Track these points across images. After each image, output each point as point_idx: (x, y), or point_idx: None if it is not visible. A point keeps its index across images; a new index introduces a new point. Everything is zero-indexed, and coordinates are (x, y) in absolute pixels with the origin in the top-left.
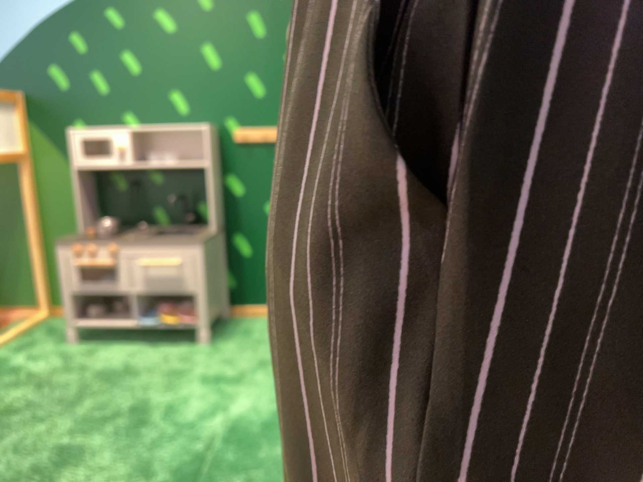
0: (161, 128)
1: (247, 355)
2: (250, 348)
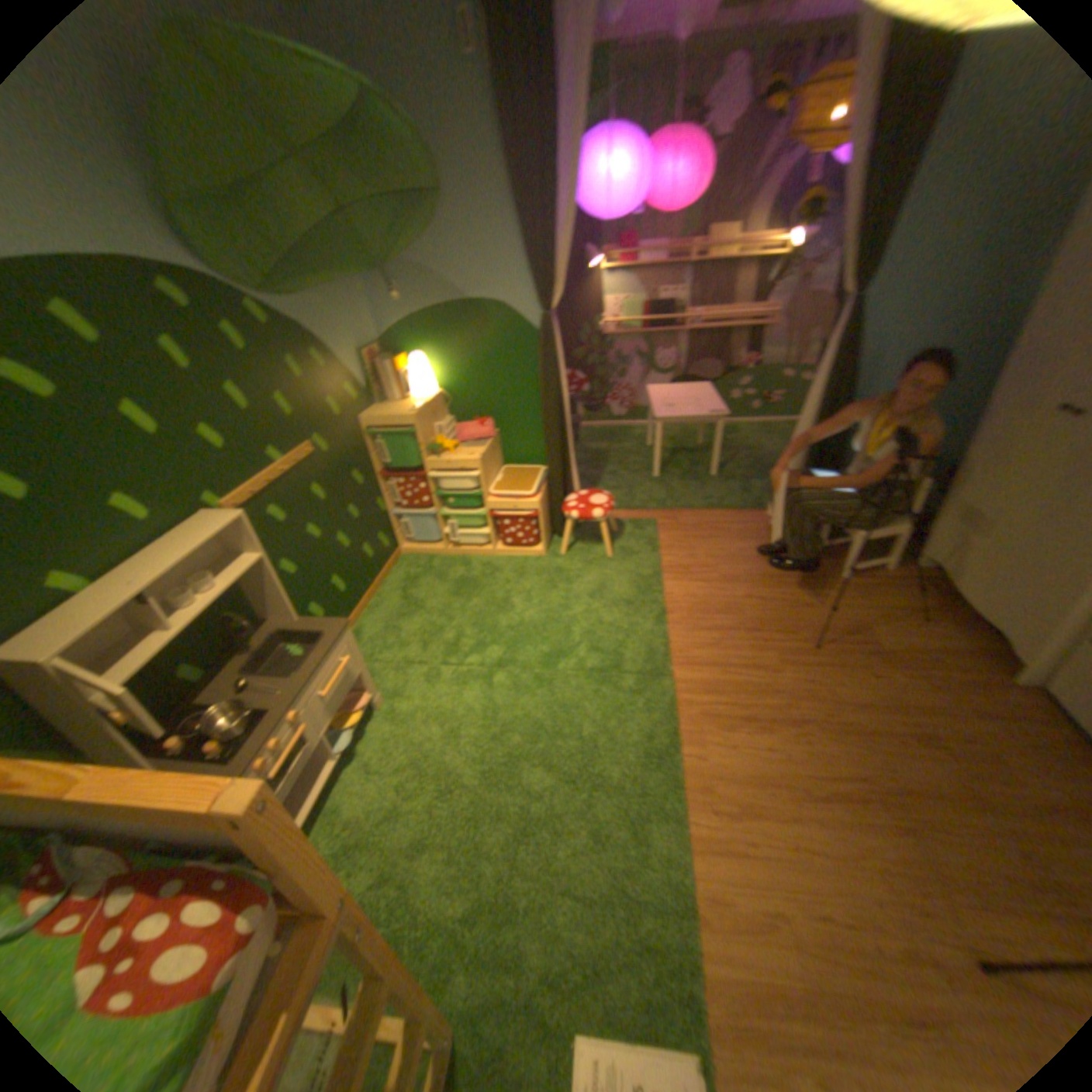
0: (142, 558)
1: (413, 673)
2: (398, 672)
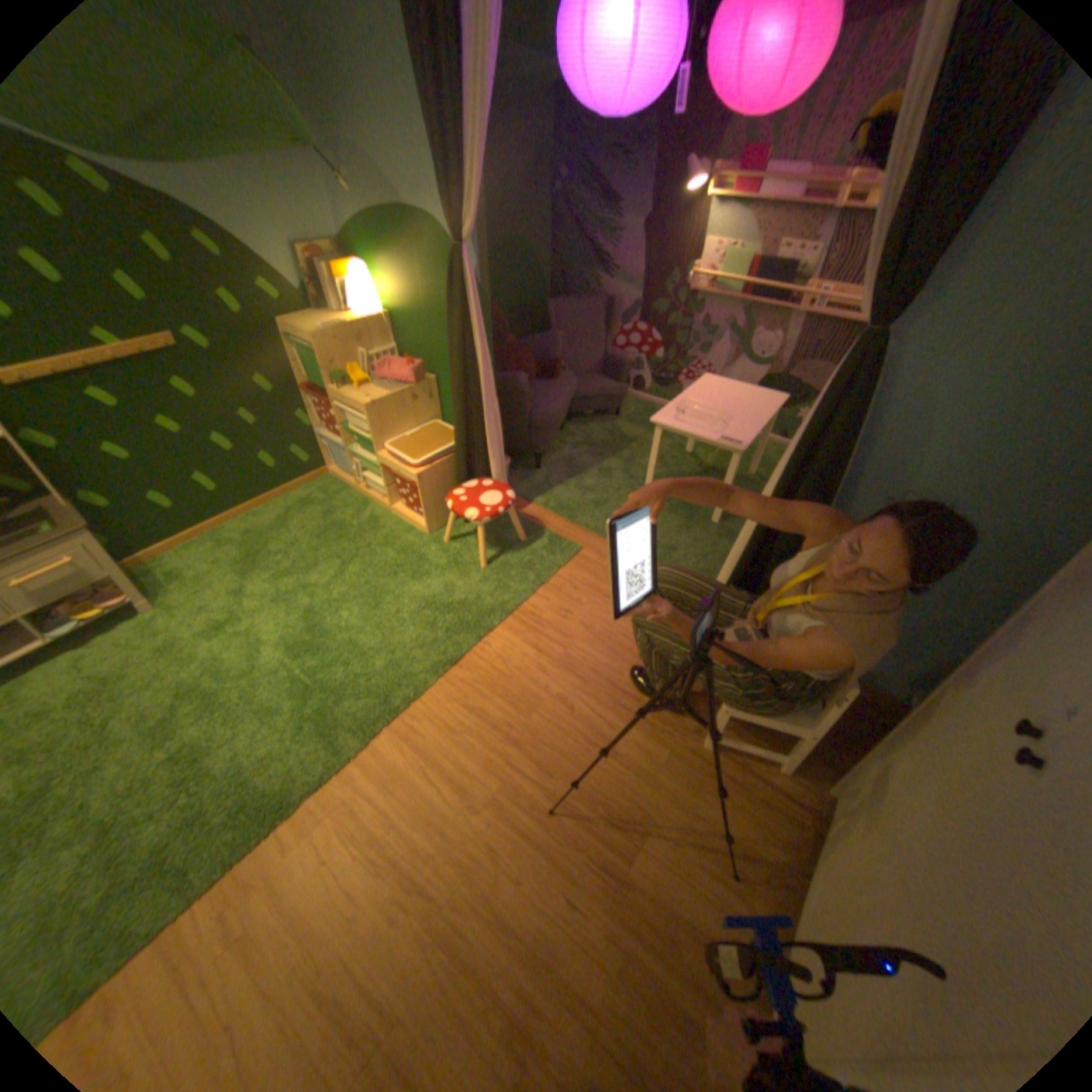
0: None
1: (202, 596)
2: (195, 589)
